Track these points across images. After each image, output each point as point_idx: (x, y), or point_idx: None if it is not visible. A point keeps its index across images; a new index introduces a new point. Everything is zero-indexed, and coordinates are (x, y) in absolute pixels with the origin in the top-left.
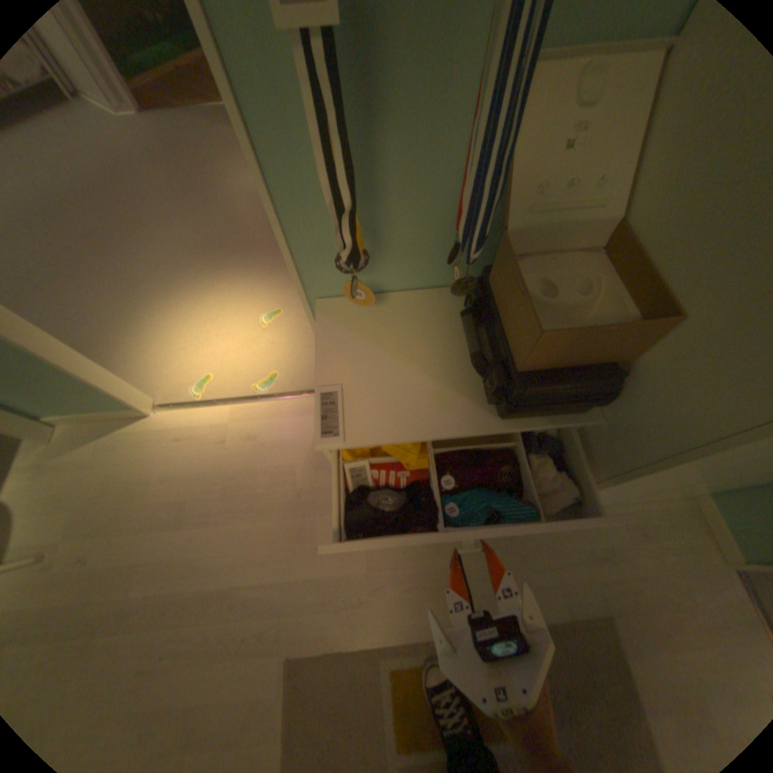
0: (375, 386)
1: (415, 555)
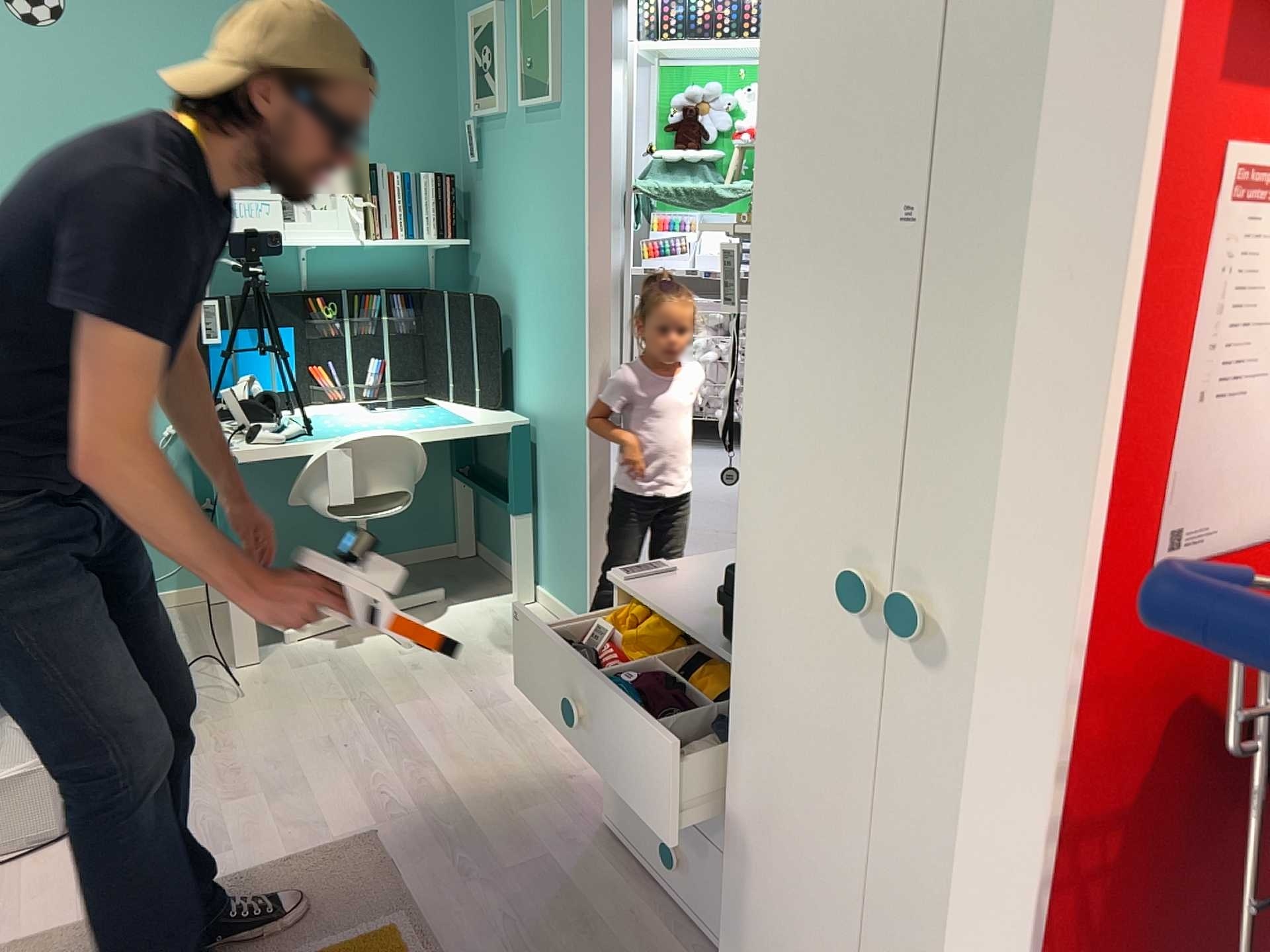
0: (695, 581)
1: (561, 912)
